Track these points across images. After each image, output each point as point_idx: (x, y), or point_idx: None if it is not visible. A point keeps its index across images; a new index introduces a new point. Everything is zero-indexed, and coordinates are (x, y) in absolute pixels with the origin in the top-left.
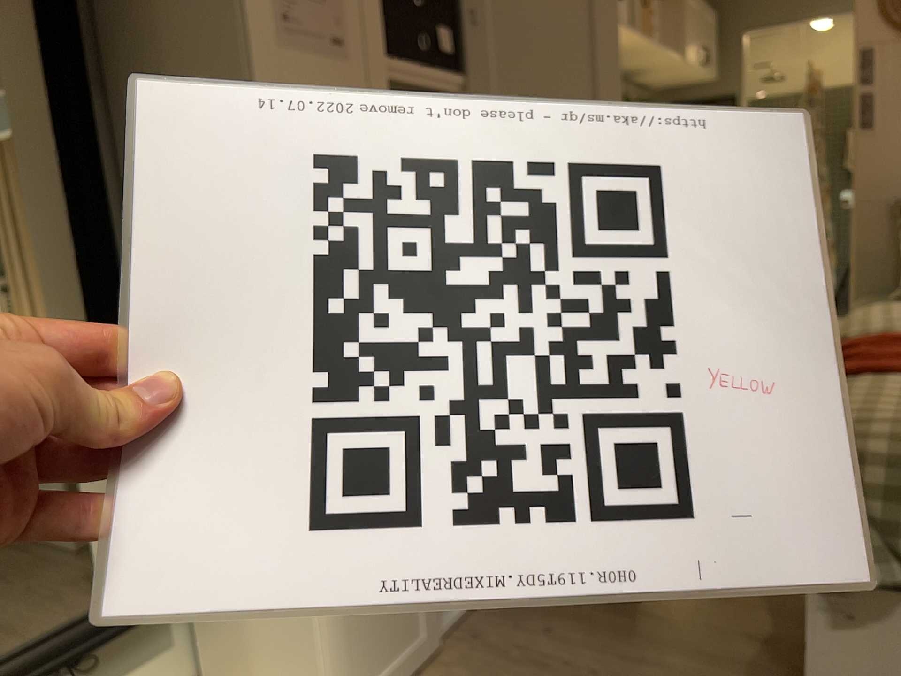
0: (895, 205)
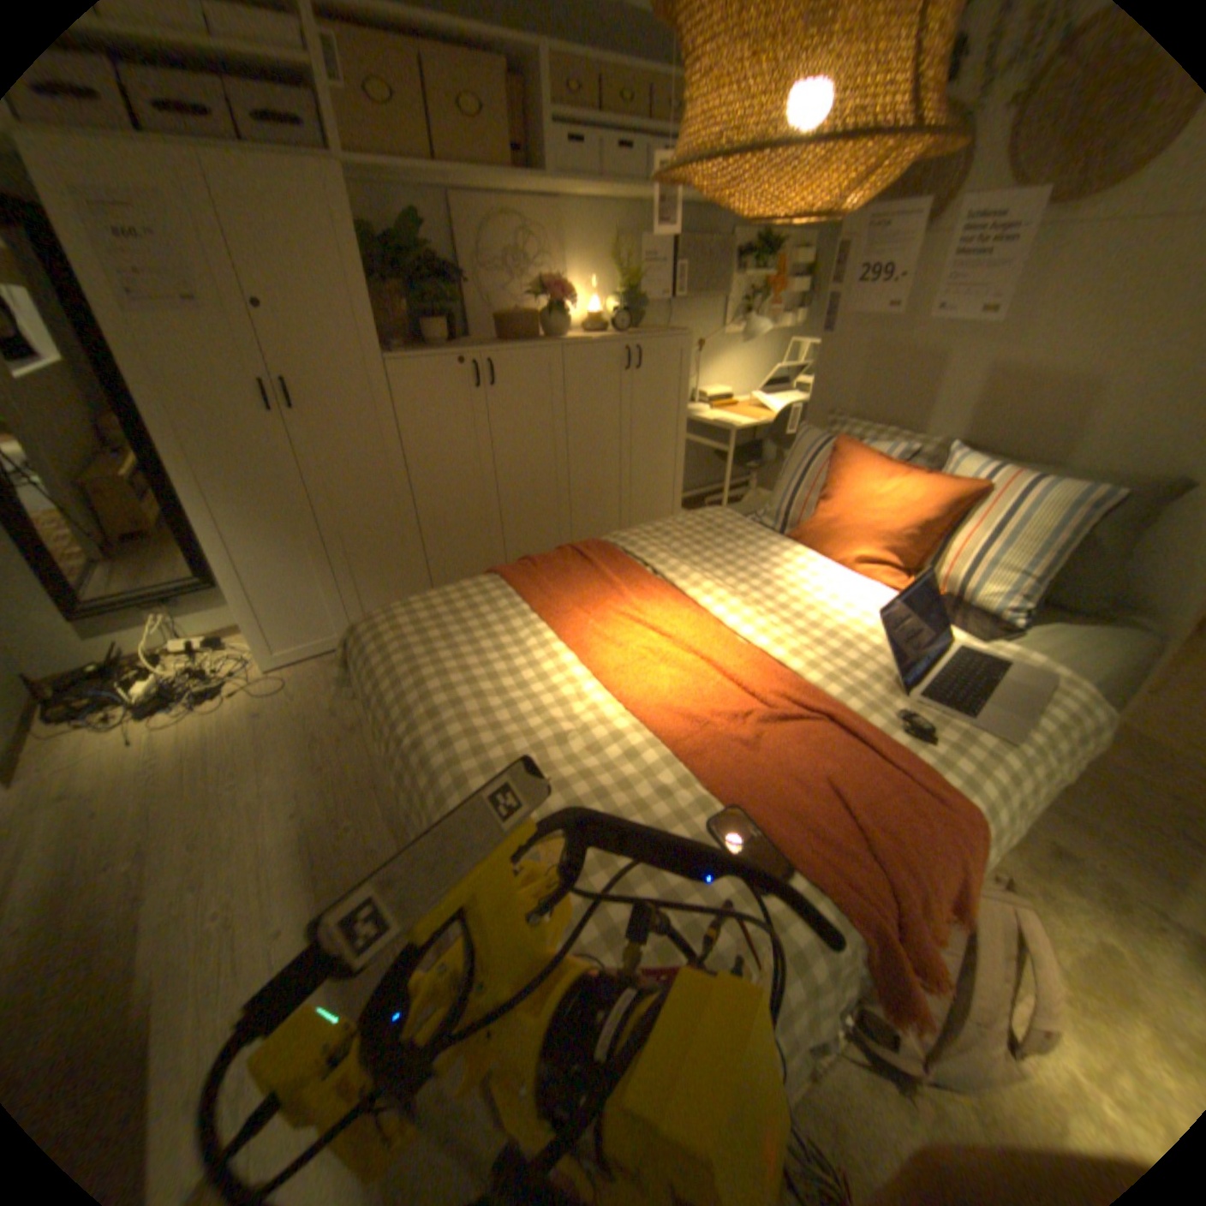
0: (830, 416)
